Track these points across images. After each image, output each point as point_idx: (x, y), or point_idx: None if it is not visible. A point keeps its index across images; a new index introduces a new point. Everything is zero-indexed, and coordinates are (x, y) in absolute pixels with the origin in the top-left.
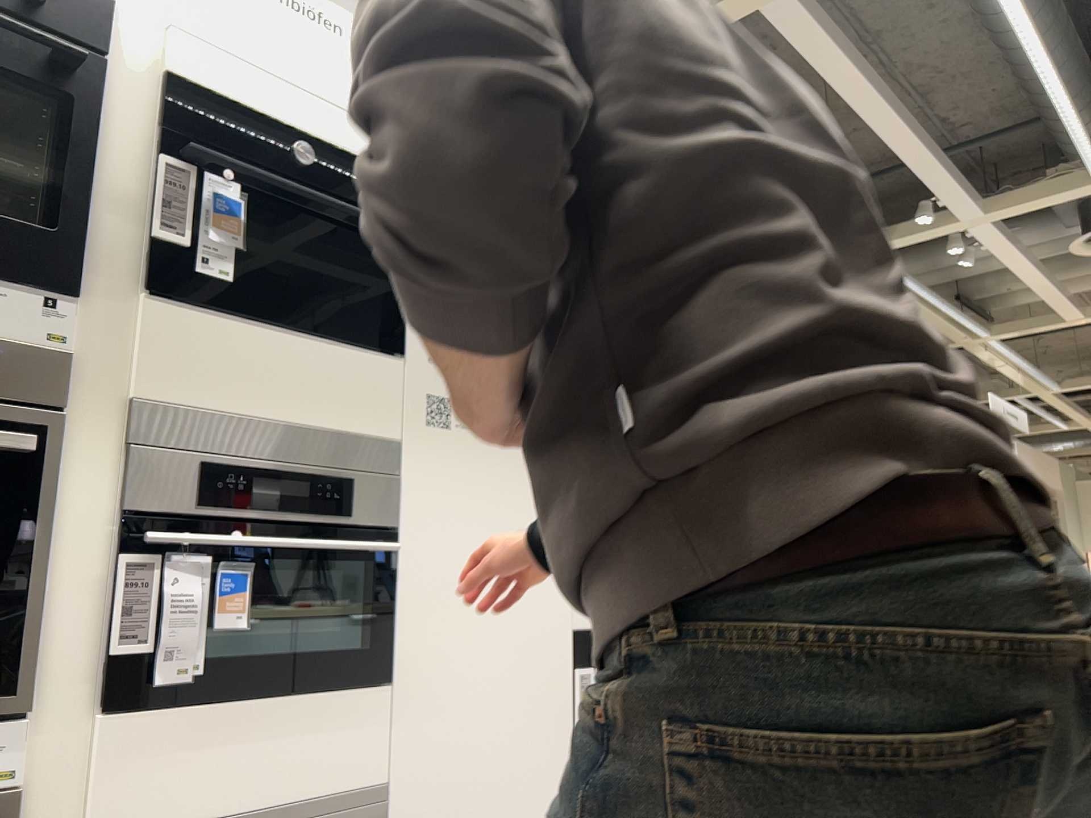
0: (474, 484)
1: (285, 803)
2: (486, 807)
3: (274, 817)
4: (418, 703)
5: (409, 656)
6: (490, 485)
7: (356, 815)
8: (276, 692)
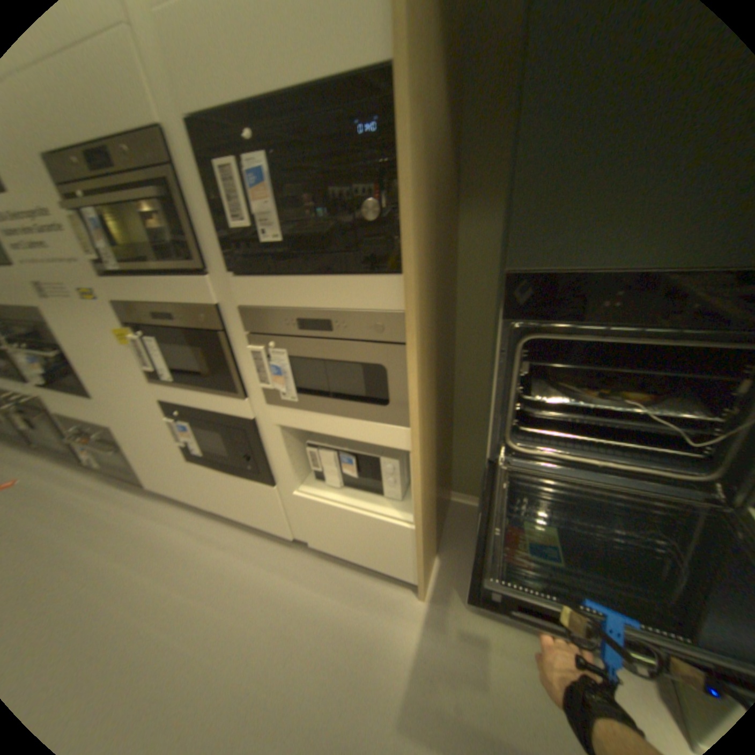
0: (68, 327)
1: (79, 423)
2: (143, 451)
3: (78, 426)
4: (99, 410)
5: (87, 394)
6: (74, 327)
7: (98, 434)
8: (59, 394)
